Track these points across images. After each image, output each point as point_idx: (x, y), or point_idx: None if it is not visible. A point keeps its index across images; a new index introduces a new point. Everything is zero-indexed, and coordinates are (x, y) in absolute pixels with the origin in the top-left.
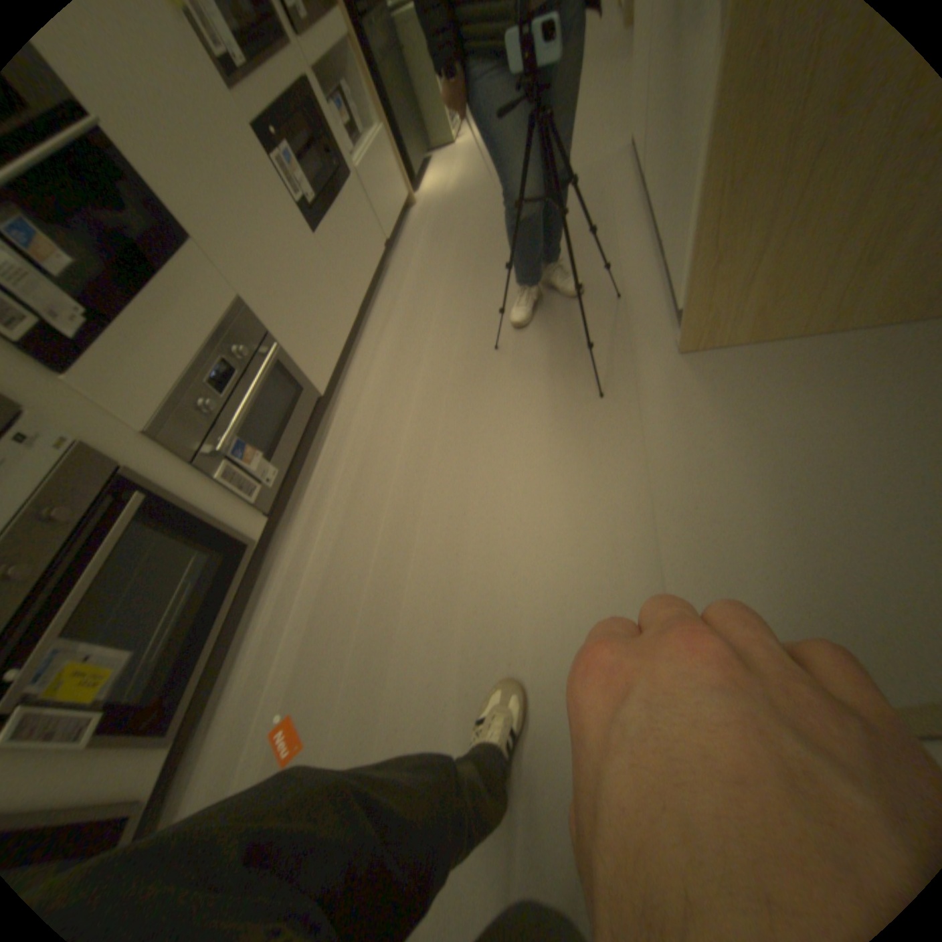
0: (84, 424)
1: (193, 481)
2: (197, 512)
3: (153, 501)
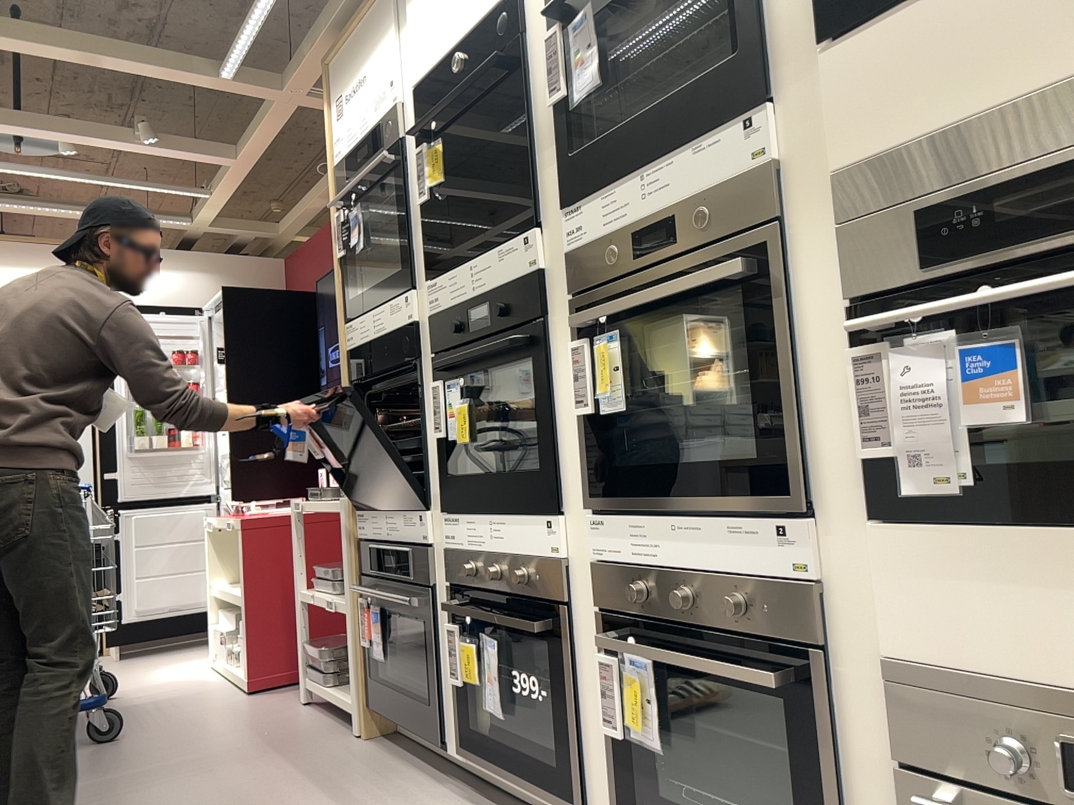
0: (844, 579)
1: (880, 781)
2: (835, 802)
3: (807, 714)
